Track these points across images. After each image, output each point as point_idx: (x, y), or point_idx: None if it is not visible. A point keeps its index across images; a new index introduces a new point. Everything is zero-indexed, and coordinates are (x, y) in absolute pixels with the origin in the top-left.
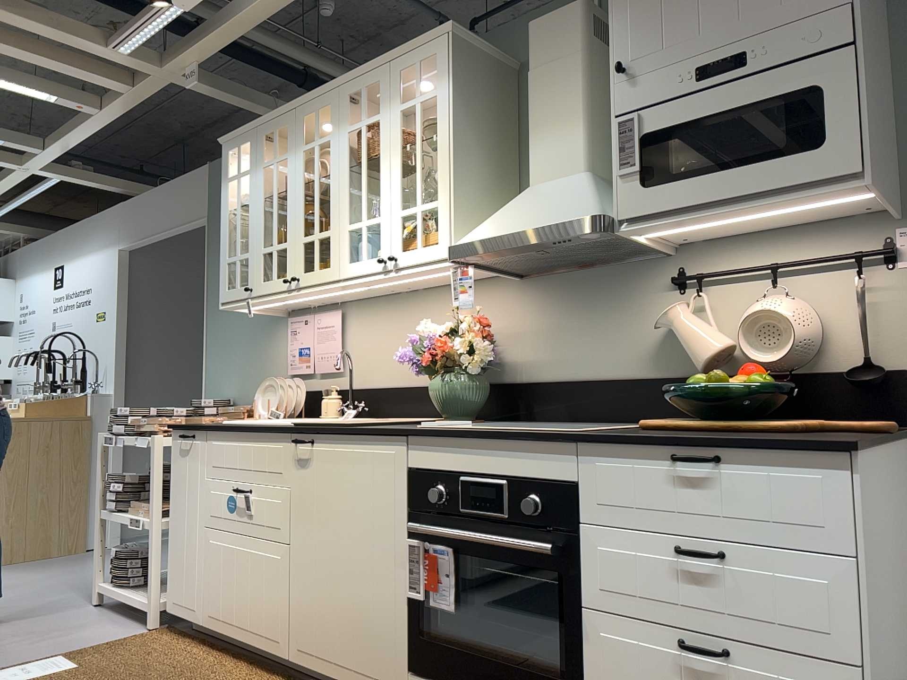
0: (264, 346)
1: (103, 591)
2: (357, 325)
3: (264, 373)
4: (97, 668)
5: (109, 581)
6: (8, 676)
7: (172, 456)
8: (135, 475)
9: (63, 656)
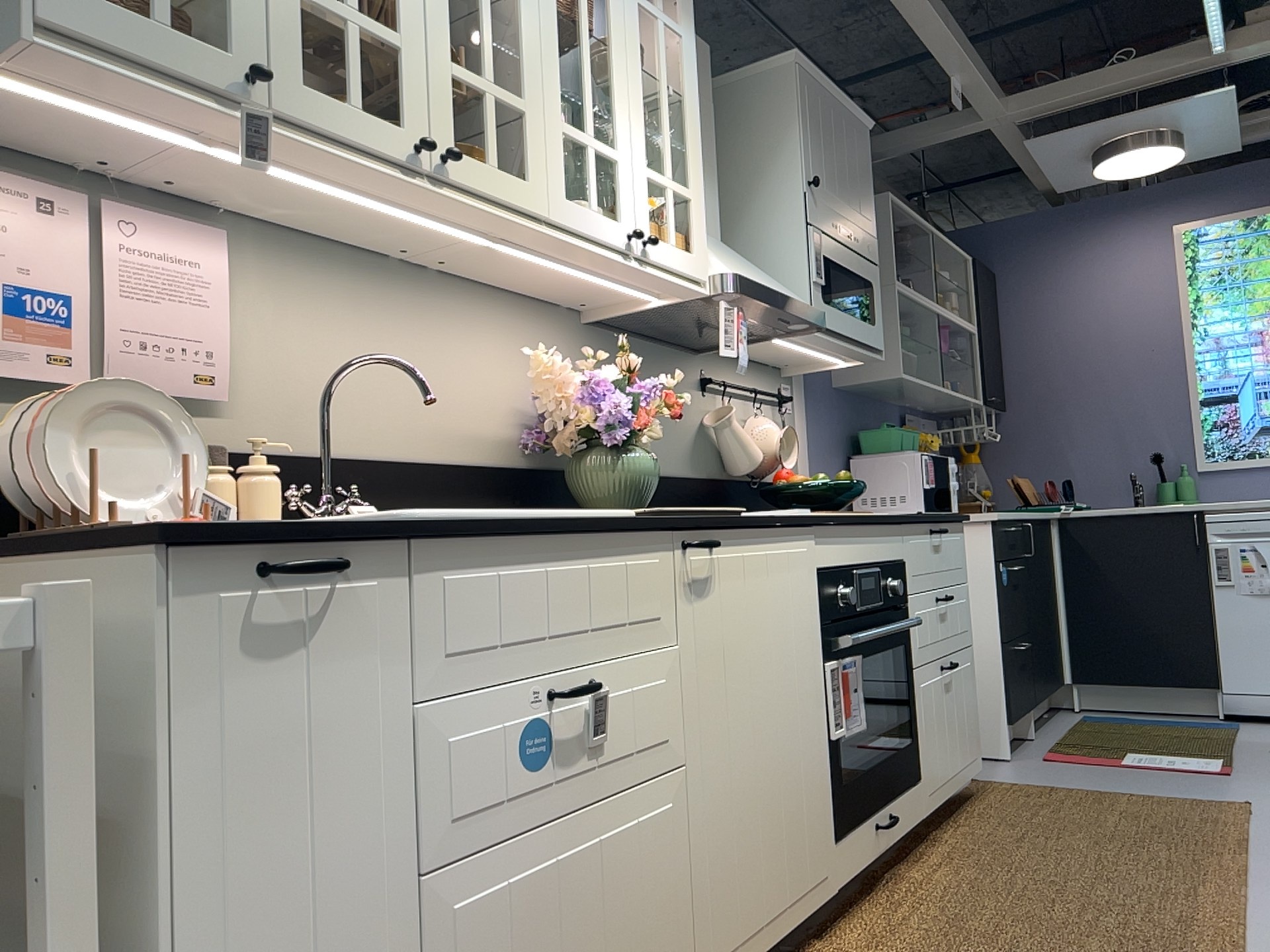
0: None
1: None
2: (267, 289)
3: None
4: None
5: None
6: None
7: (155, 676)
8: None
9: None
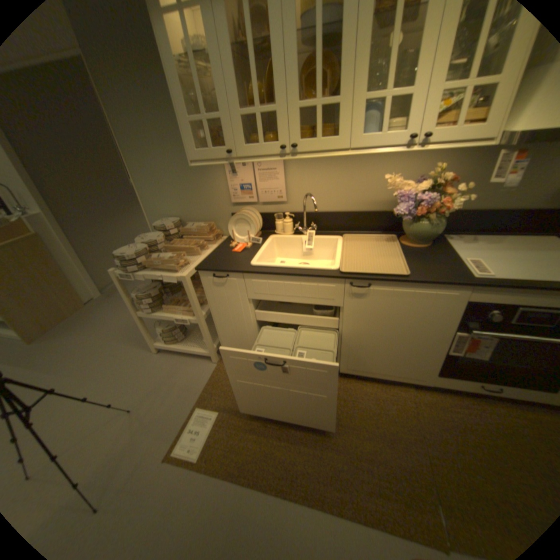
0: (200, 181)
1: (160, 348)
2: (298, 168)
3: (205, 201)
4: (231, 409)
5: (157, 341)
6: (189, 442)
7: (204, 286)
8: (151, 289)
9: (197, 407)
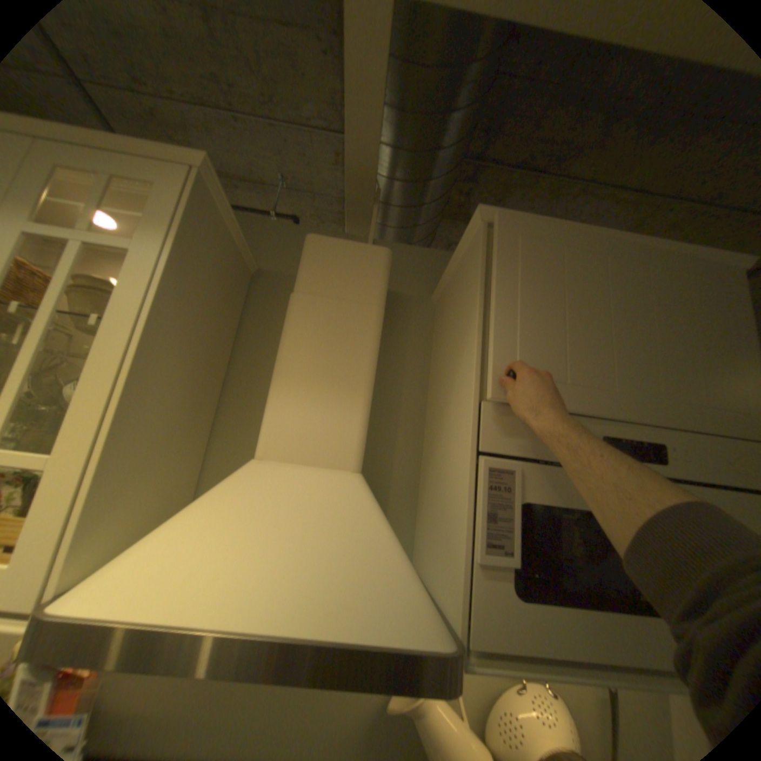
0: None
1: None
2: None
3: None
4: None
5: None
6: None
7: None
8: None
9: None
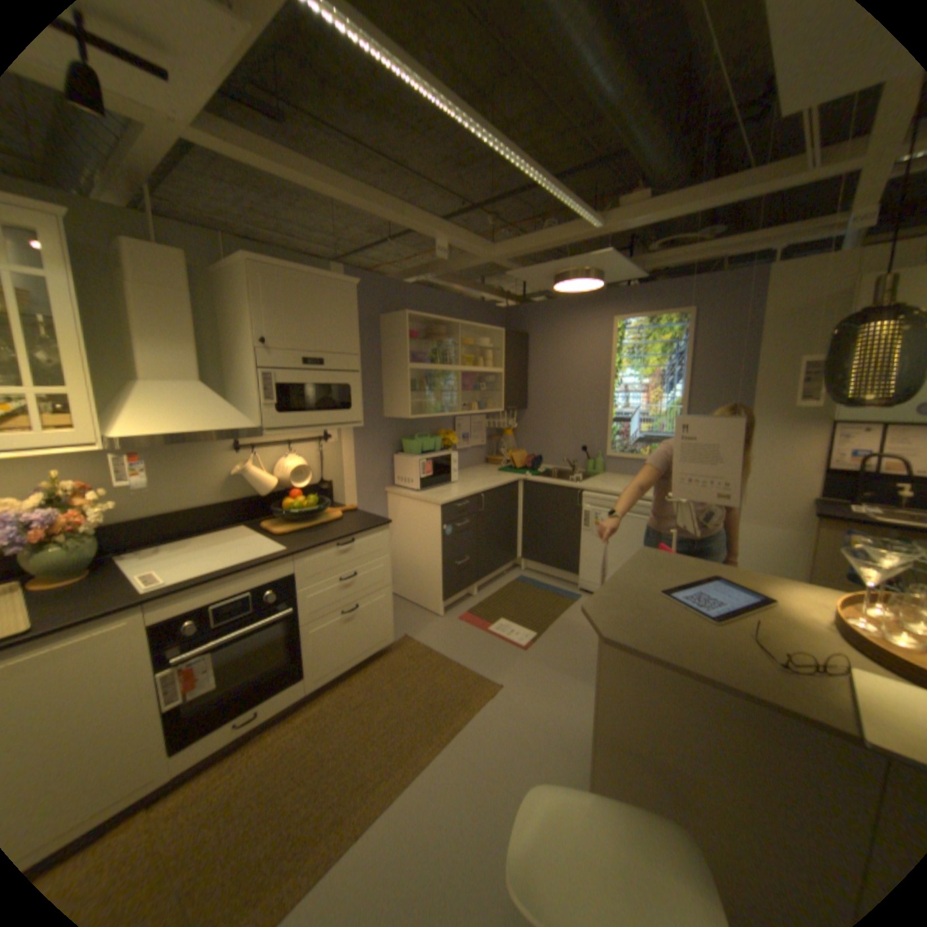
0: None
1: None
2: None
3: None
4: None
5: None
6: None
7: None
8: None
9: None
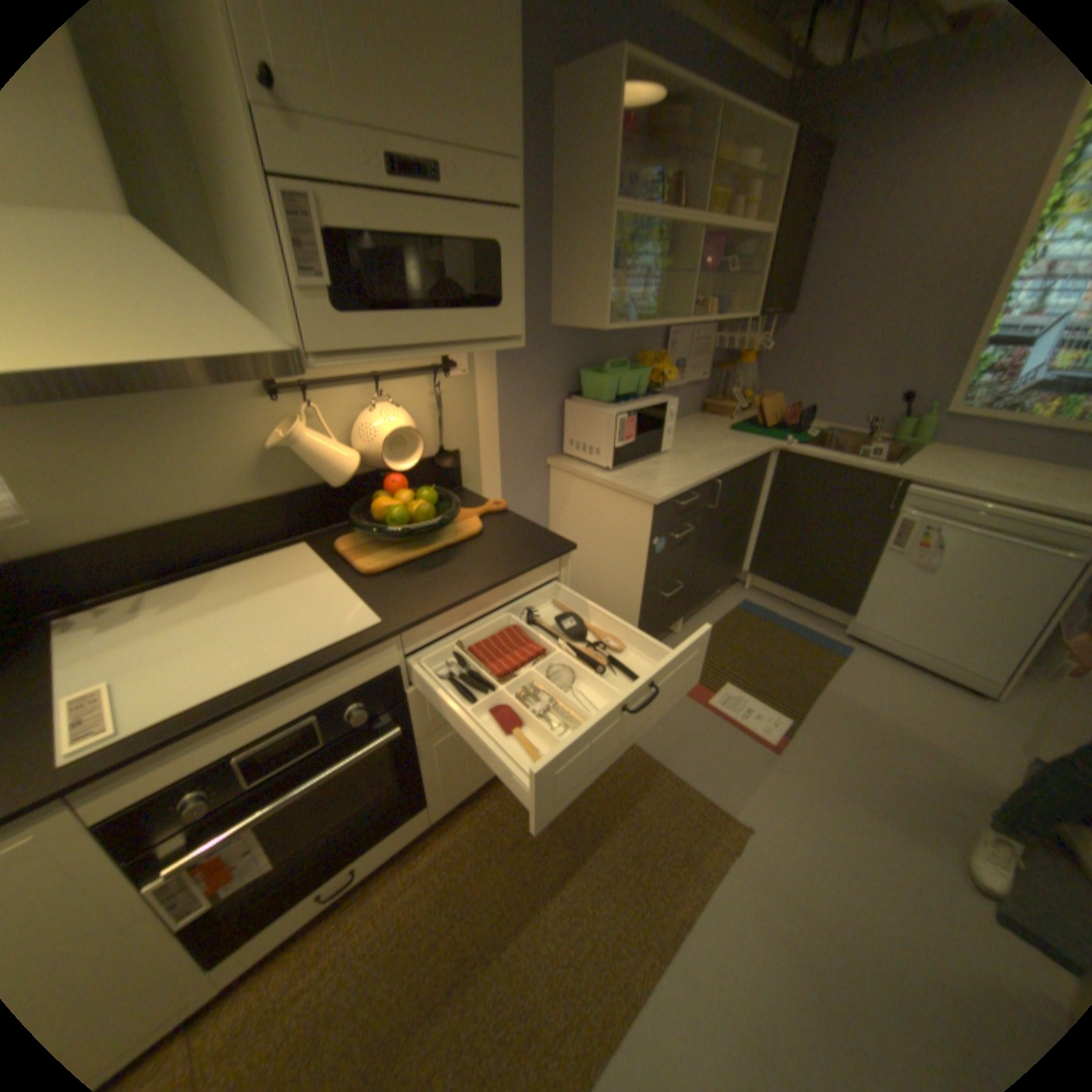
0: None
1: None
2: None
3: None
4: None
5: None
6: None
7: None
8: None
9: None
